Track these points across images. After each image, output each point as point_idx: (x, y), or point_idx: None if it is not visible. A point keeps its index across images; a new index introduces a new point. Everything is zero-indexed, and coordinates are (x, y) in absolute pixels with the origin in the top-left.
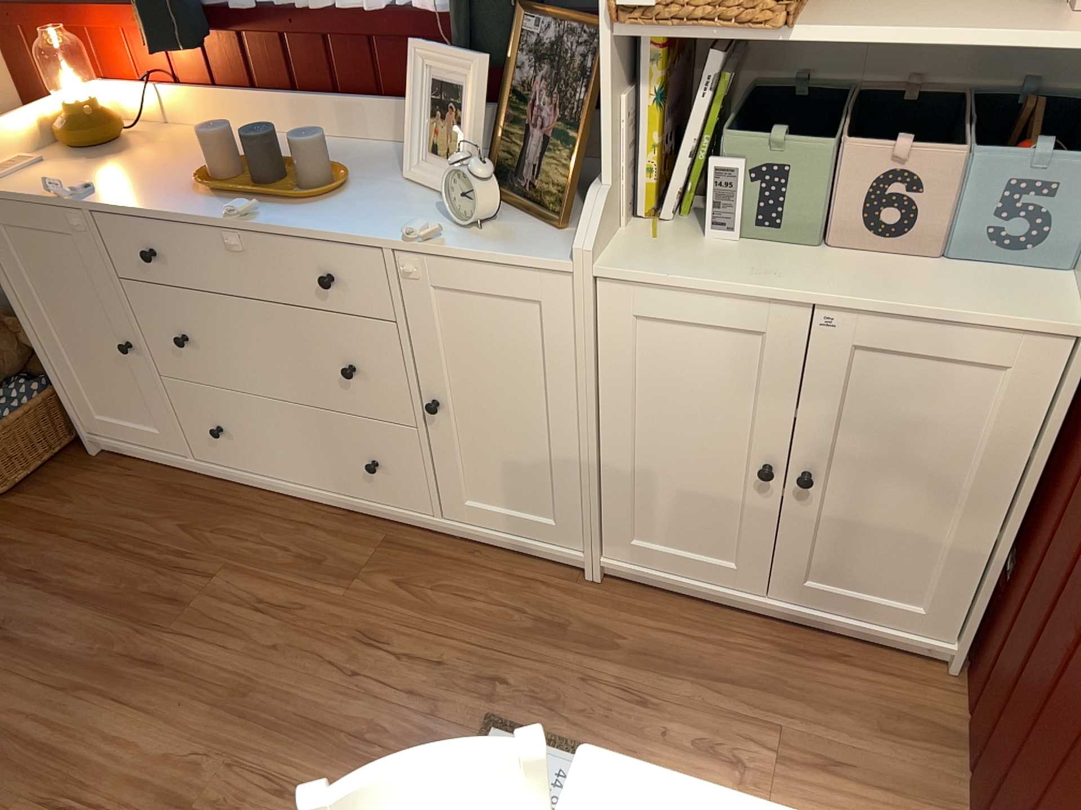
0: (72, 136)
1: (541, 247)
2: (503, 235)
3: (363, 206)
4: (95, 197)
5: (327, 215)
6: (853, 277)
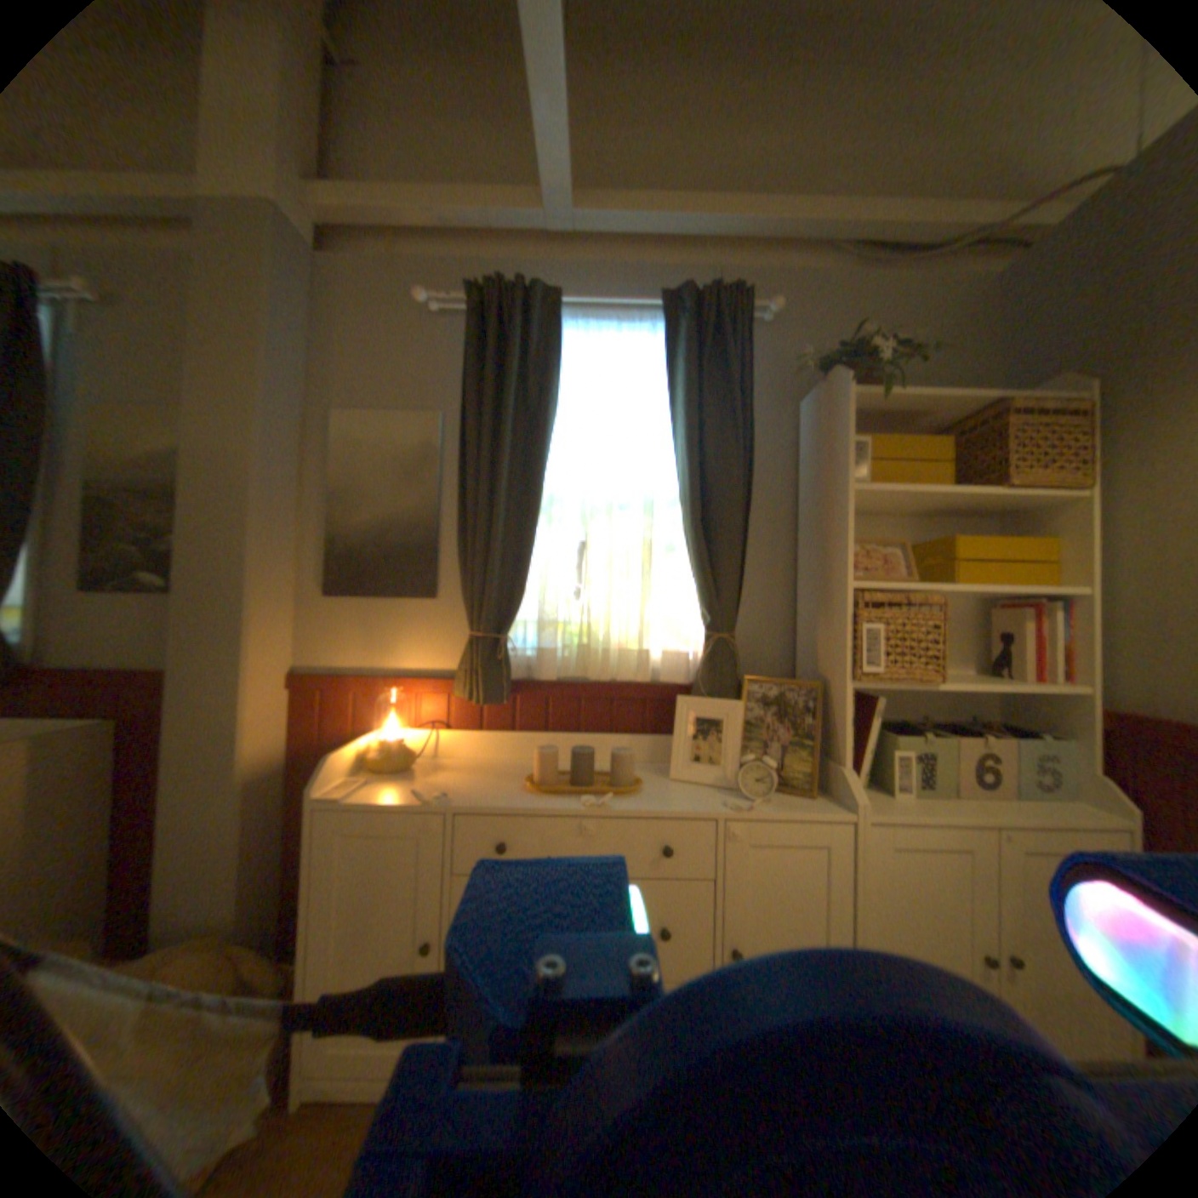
0: (375, 758)
1: (818, 807)
2: (783, 803)
3: (660, 793)
4: (444, 798)
5: (645, 799)
6: (1000, 810)
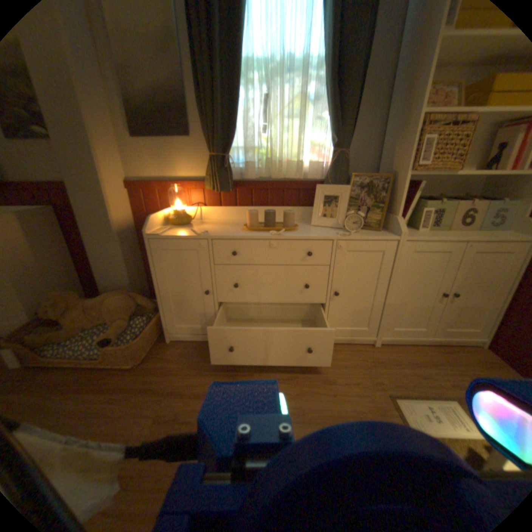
0: (172, 218)
1: (381, 234)
2: (364, 233)
3: (306, 230)
4: (206, 232)
5: (299, 232)
6: (469, 234)
